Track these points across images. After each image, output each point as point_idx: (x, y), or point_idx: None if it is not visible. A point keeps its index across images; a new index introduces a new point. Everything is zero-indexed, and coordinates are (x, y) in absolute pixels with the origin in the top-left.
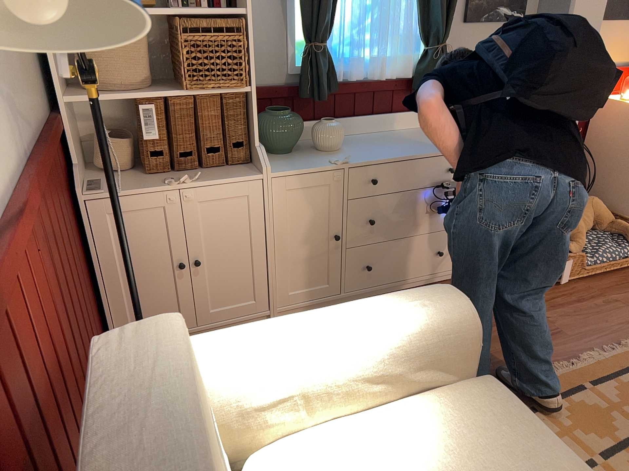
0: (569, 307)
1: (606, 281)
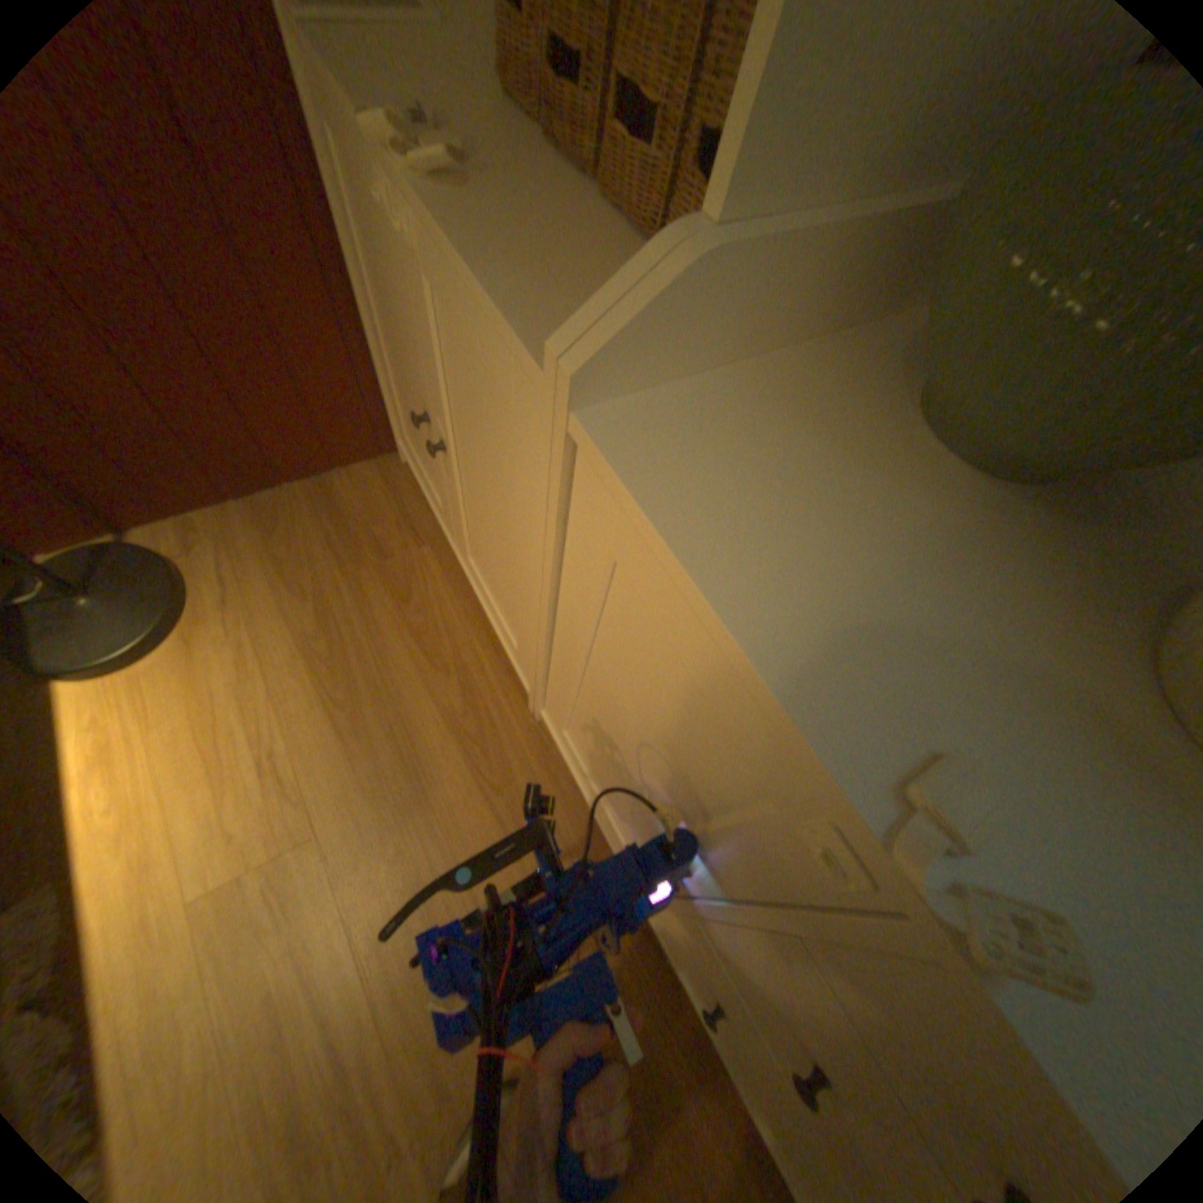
0: None
1: None
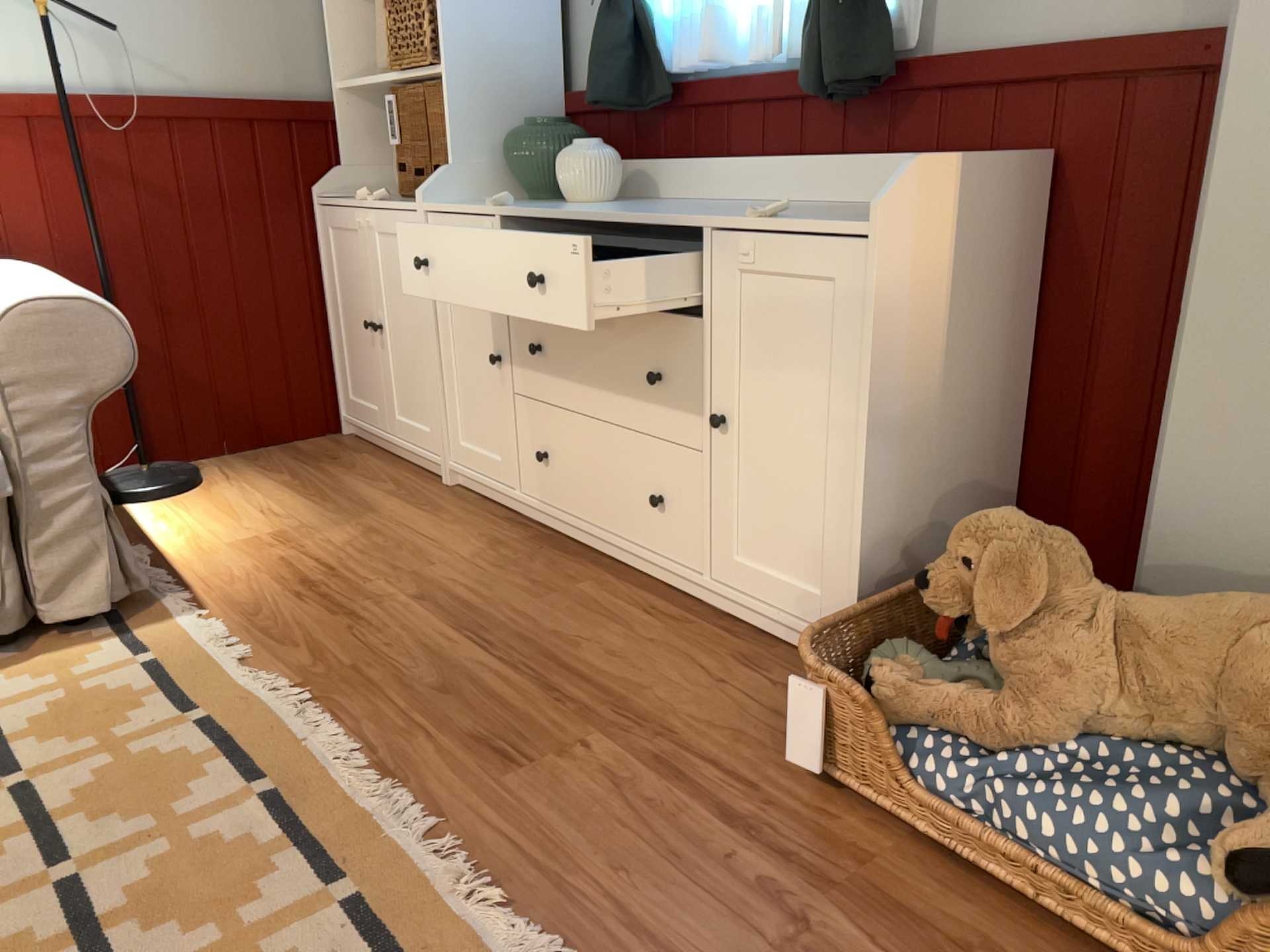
0: (677, 792)
1: (977, 914)
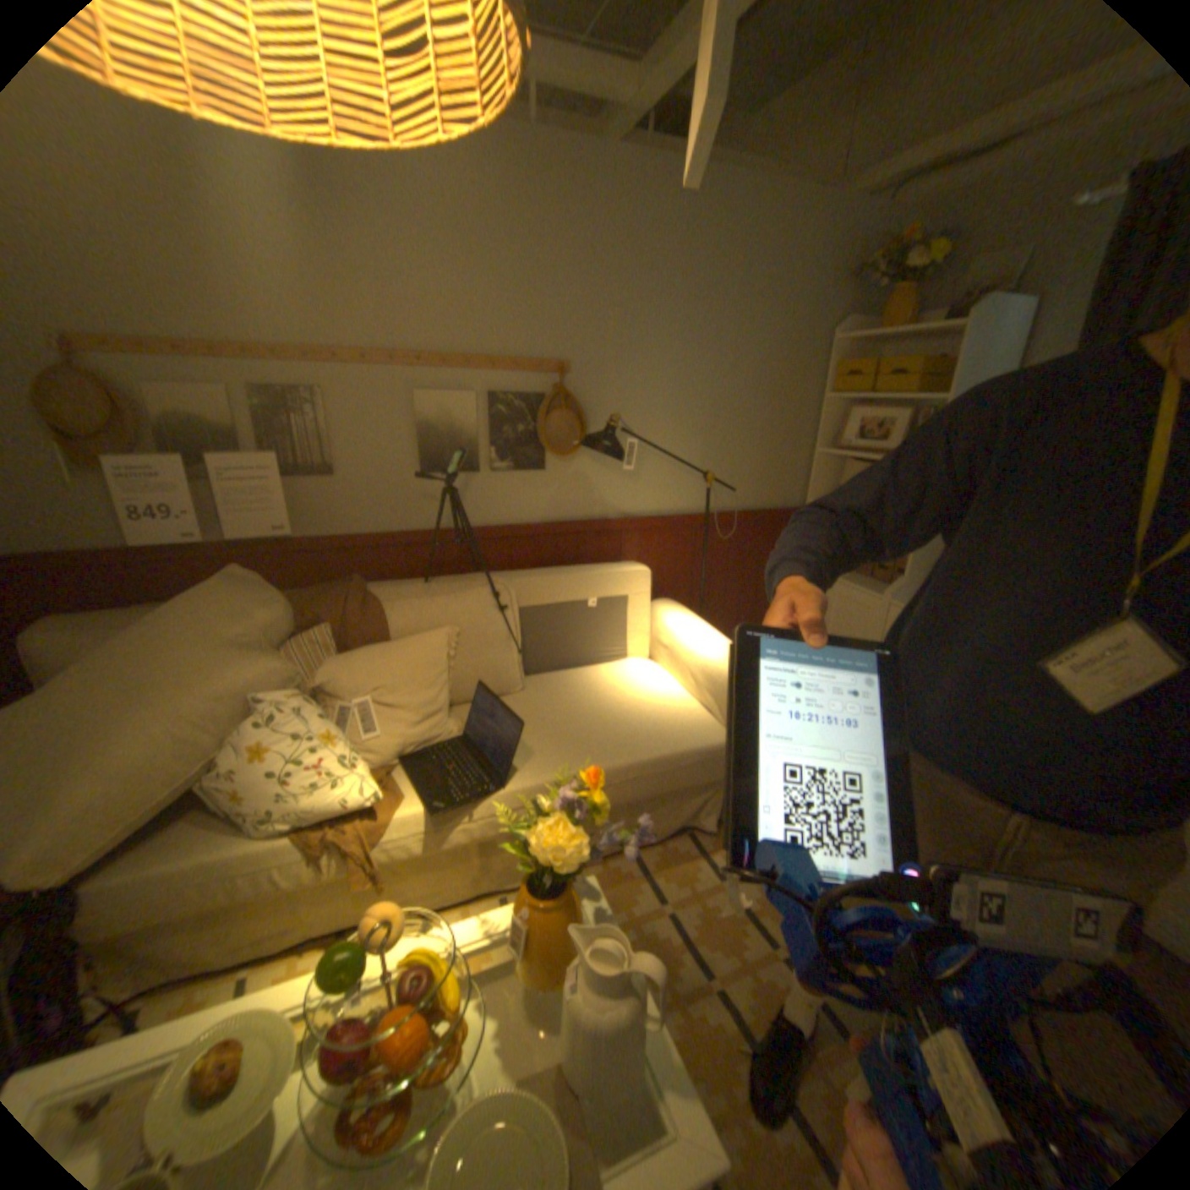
0: None
1: None
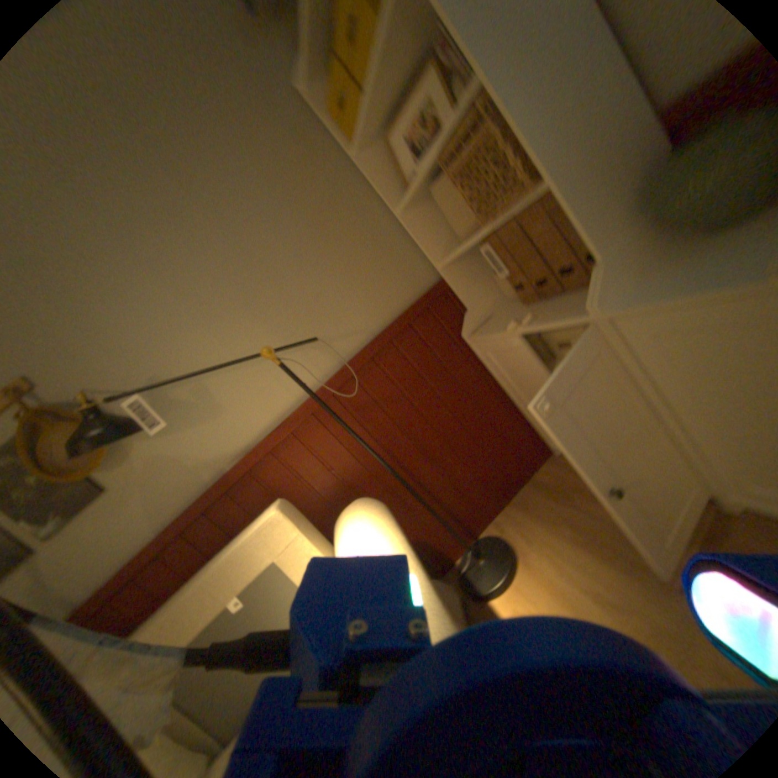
0: None
1: None
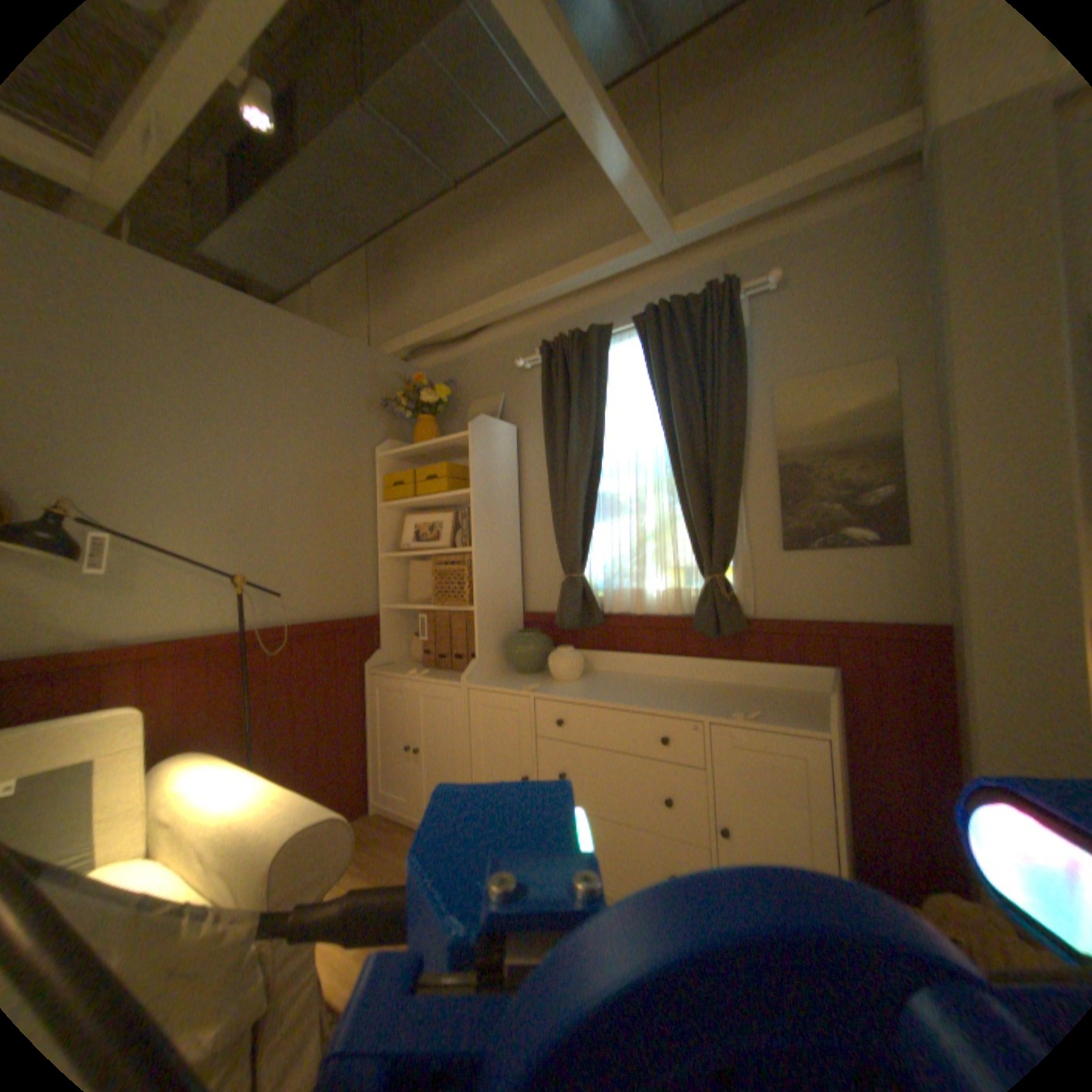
0: None
1: None
